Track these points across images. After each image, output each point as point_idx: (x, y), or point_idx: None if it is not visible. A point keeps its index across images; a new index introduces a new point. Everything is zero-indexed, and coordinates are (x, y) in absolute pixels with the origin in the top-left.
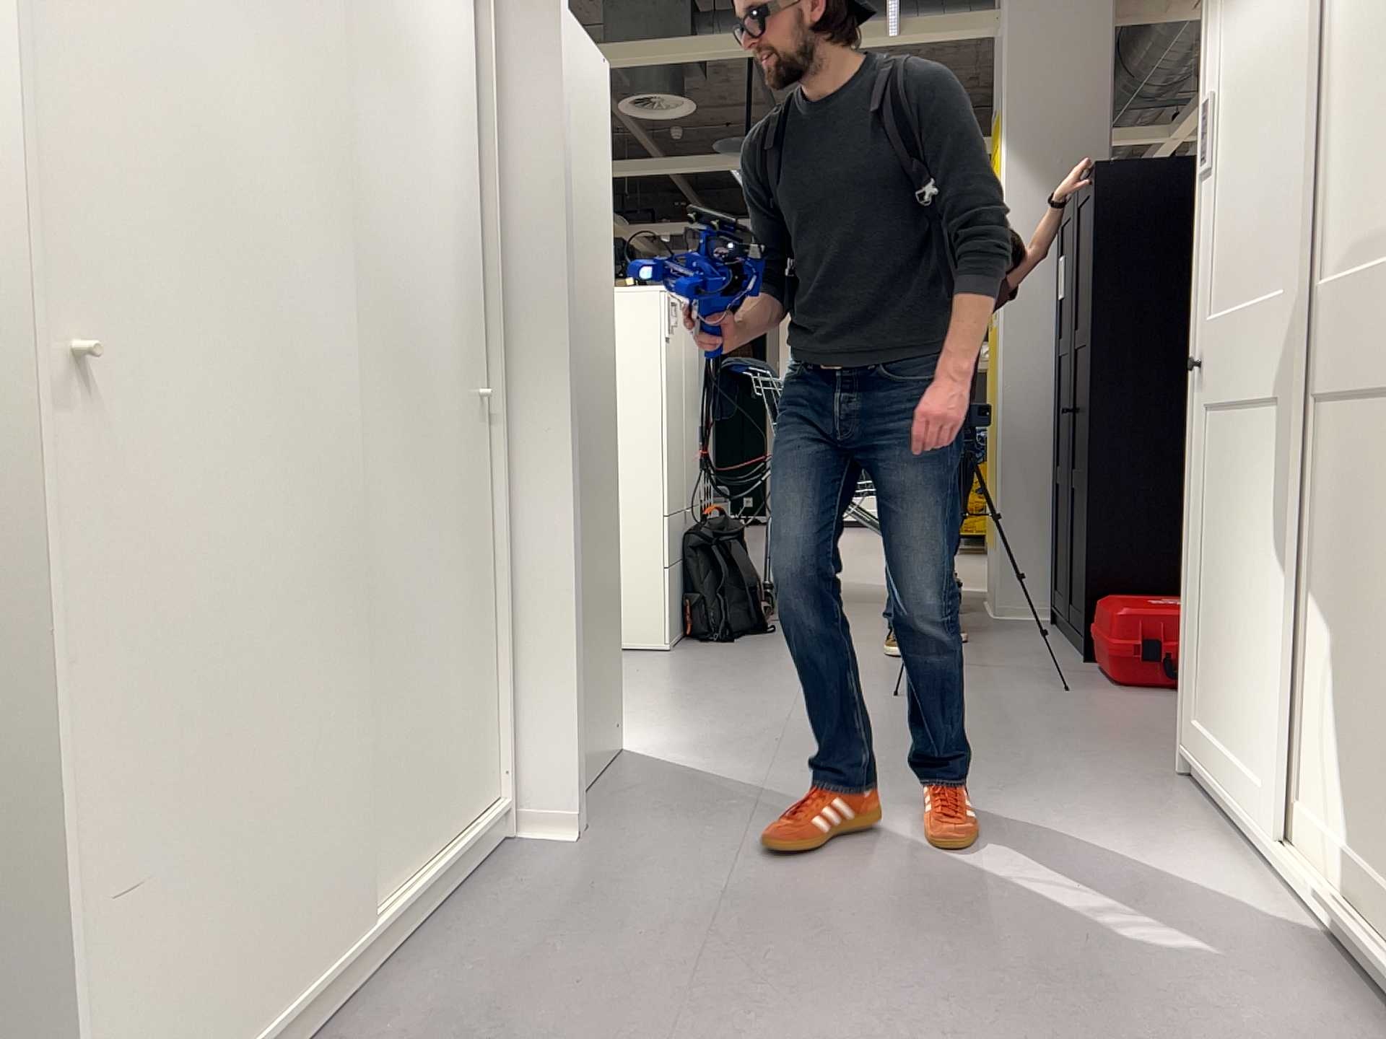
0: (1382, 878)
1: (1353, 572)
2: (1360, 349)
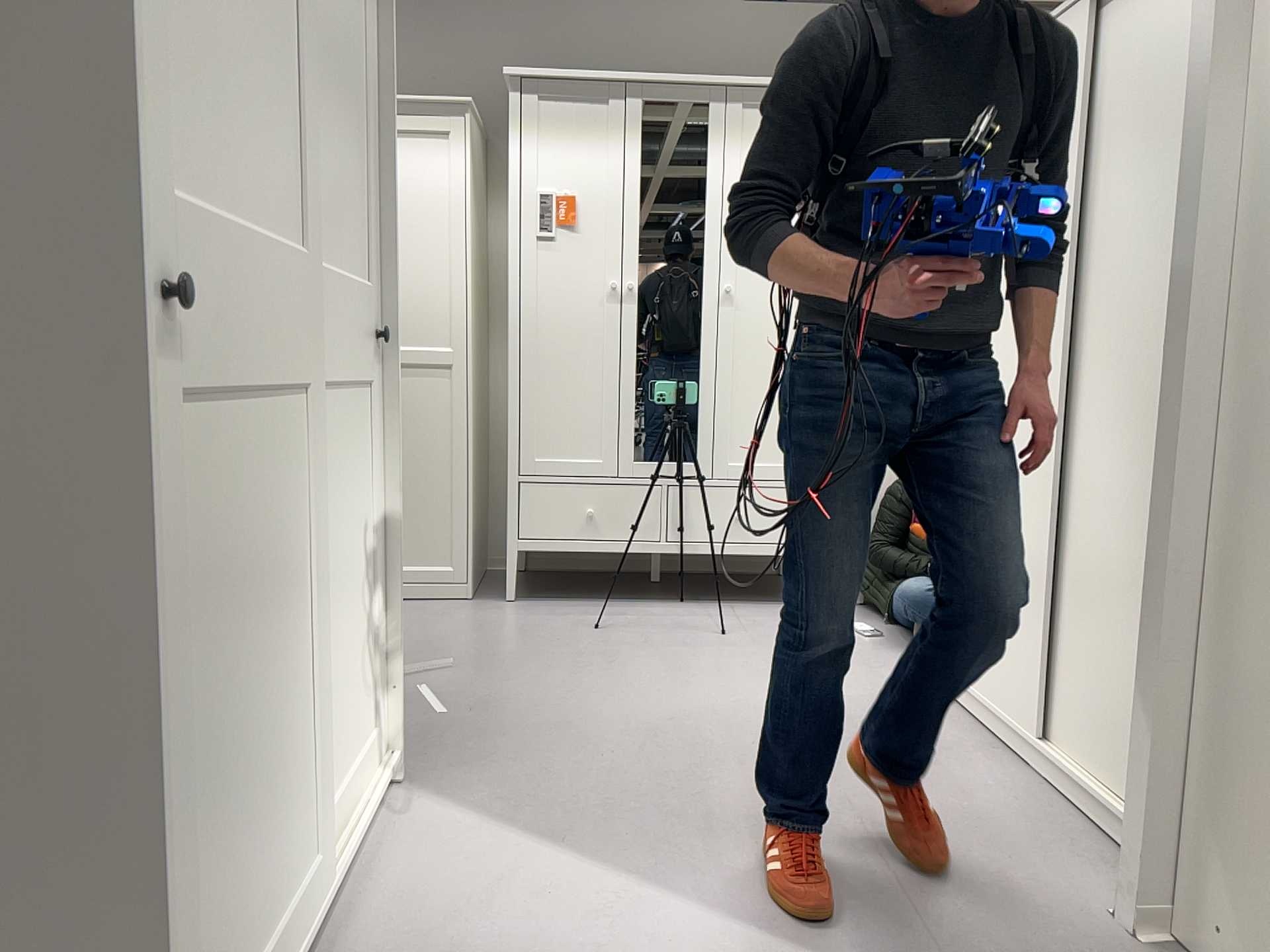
0: (363, 749)
1: (337, 548)
2: (337, 350)
